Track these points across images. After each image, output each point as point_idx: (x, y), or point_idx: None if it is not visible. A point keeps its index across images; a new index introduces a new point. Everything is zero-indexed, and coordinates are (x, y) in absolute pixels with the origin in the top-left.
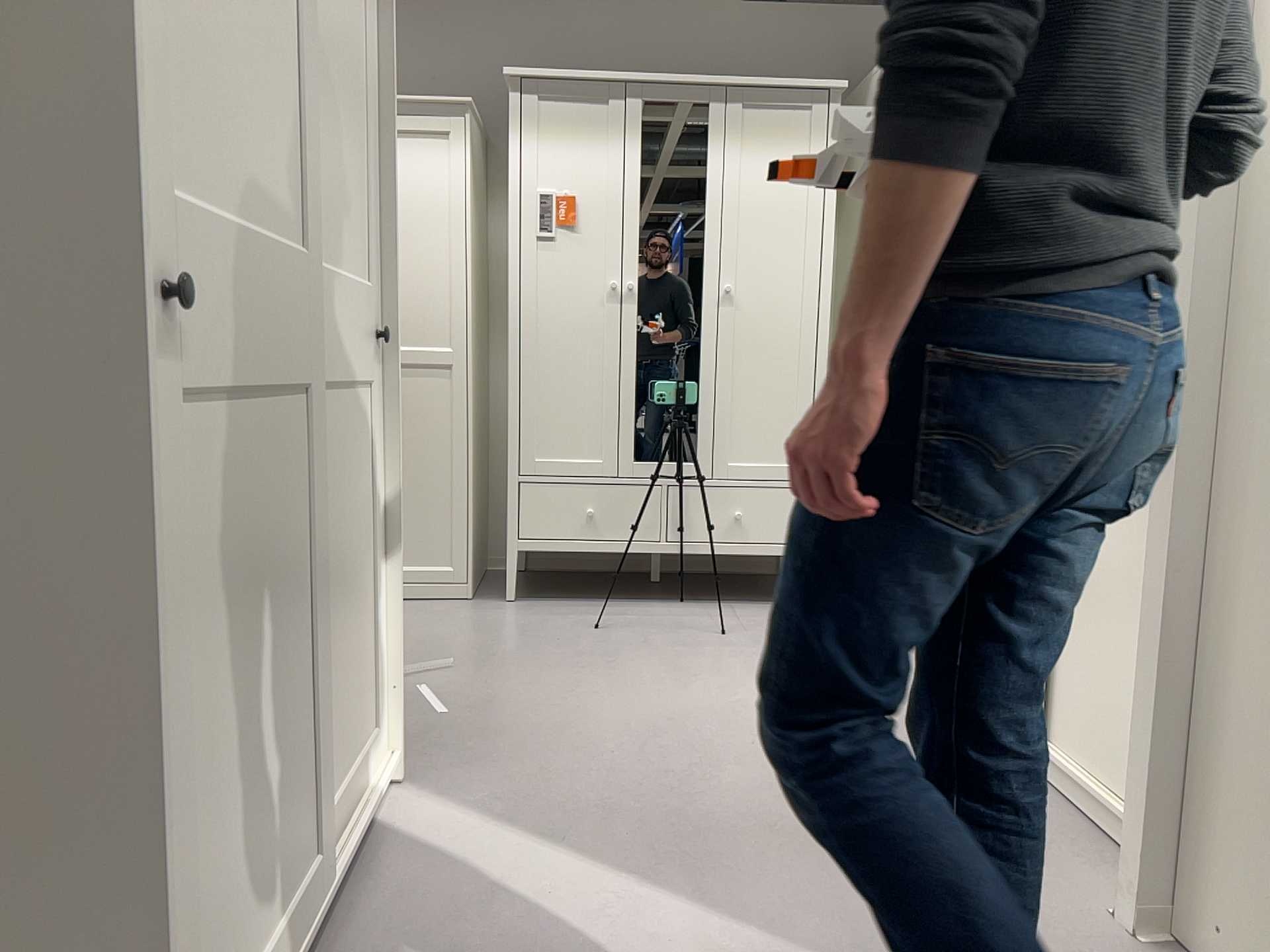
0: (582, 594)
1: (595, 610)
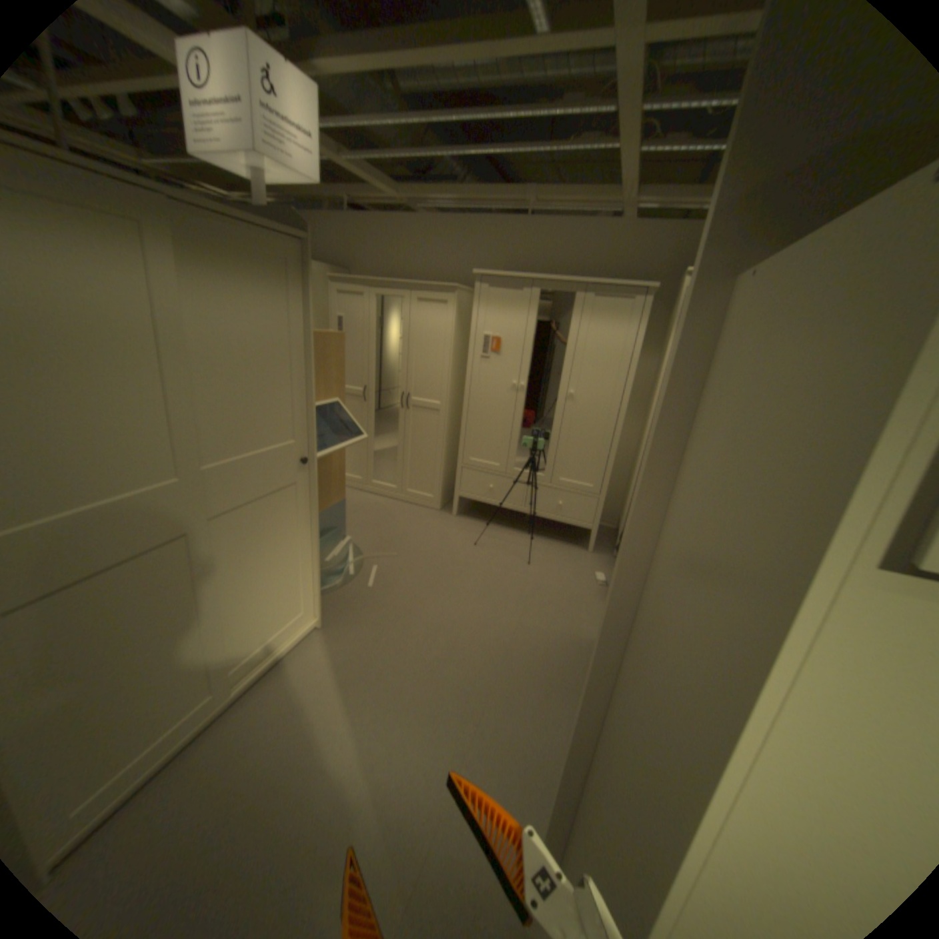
0: (488, 517)
1: (486, 530)
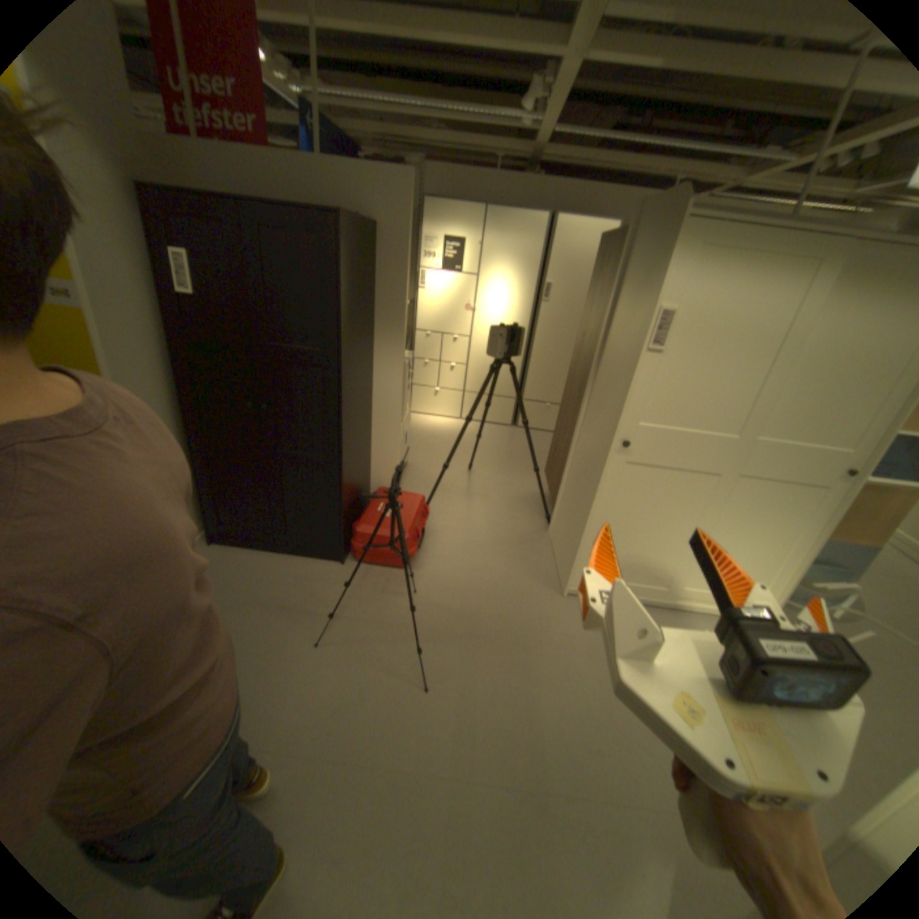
0: None
1: None
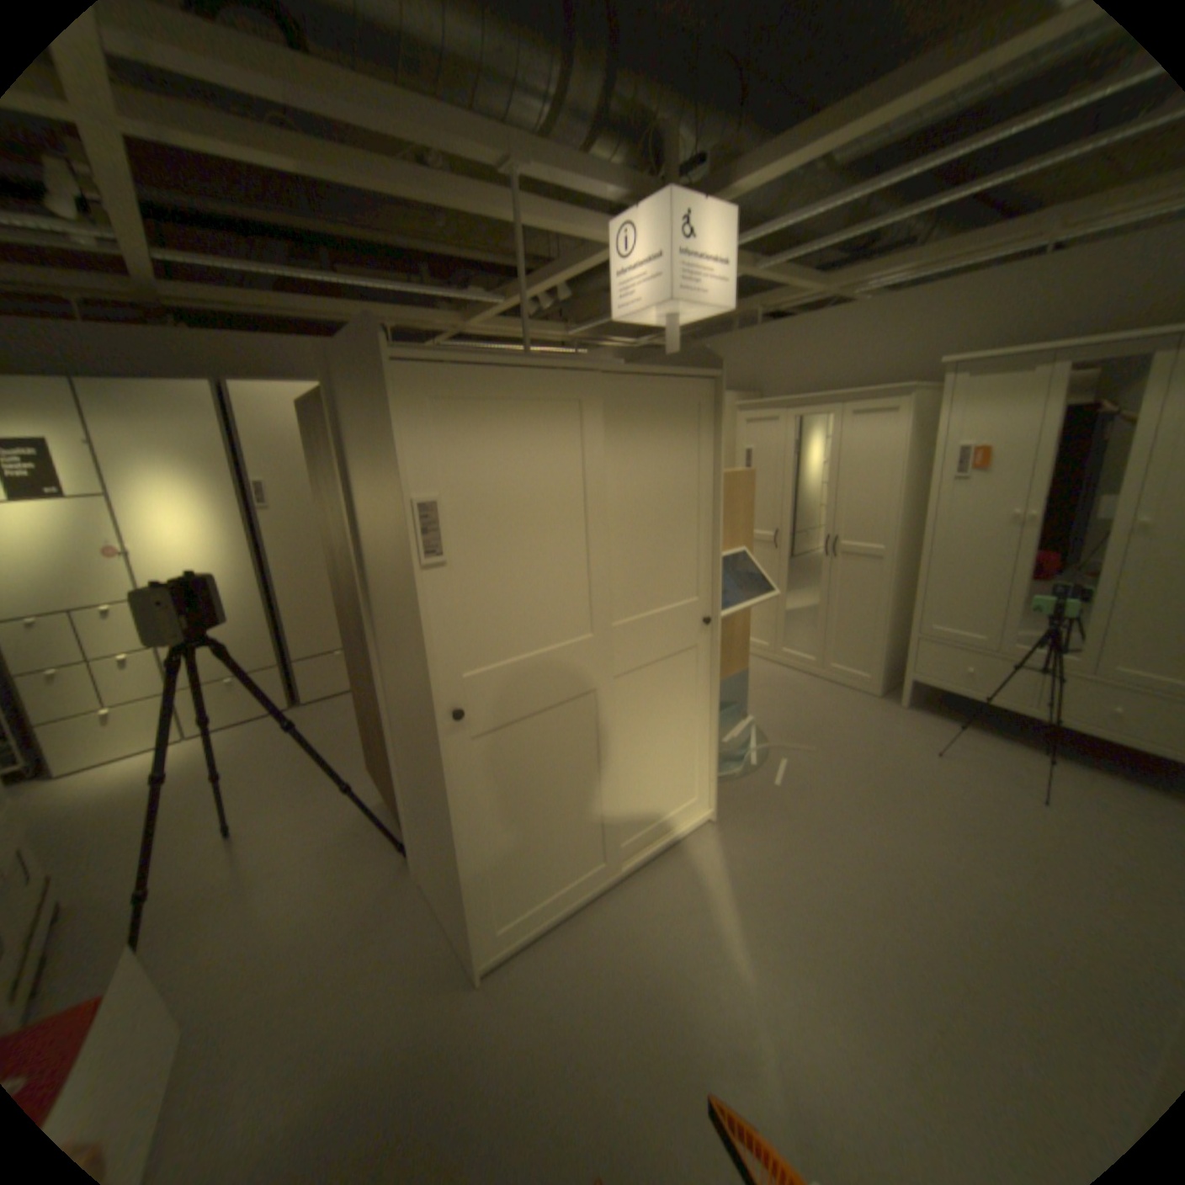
0: (966, 718)
1: (961, 737)
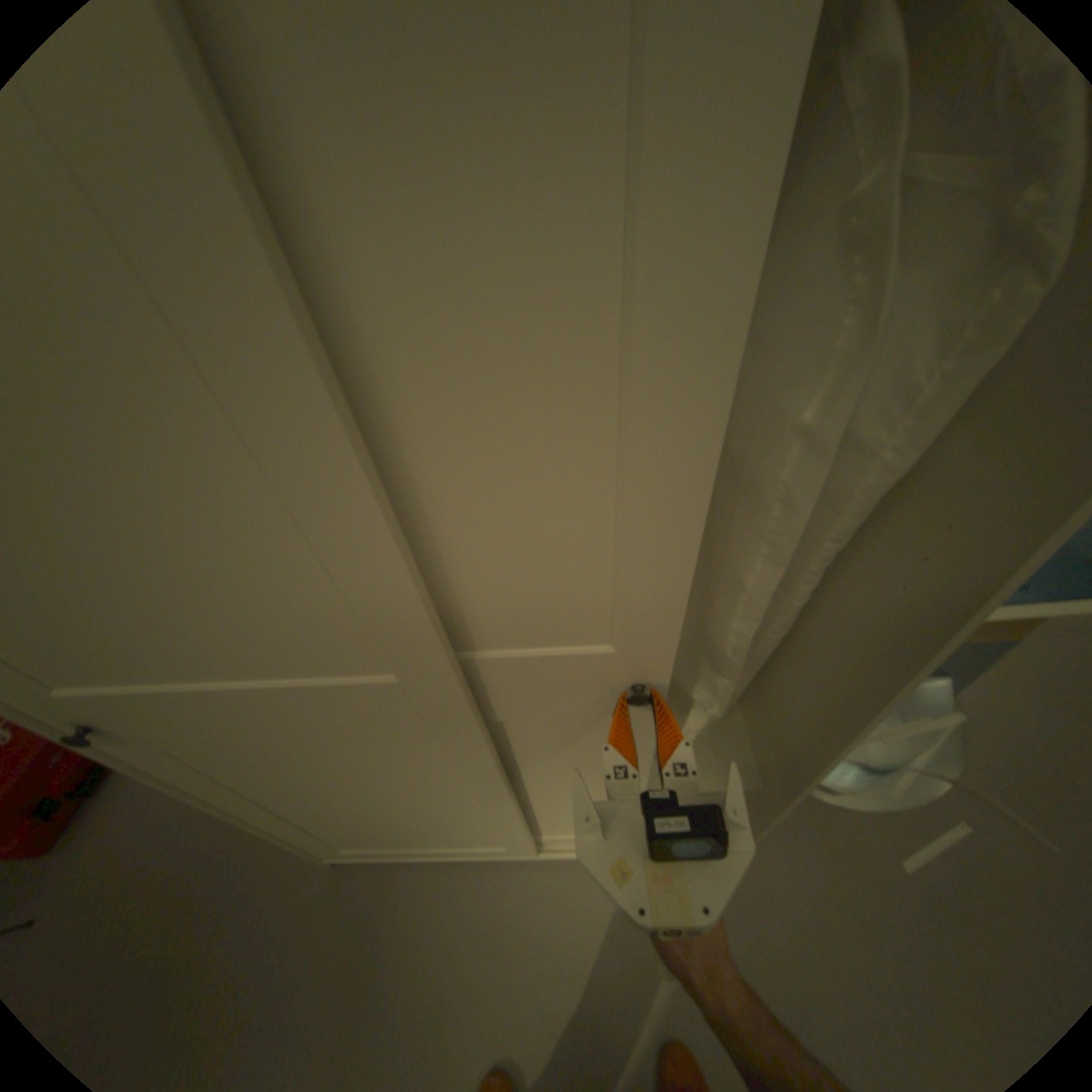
0: None
1: None
